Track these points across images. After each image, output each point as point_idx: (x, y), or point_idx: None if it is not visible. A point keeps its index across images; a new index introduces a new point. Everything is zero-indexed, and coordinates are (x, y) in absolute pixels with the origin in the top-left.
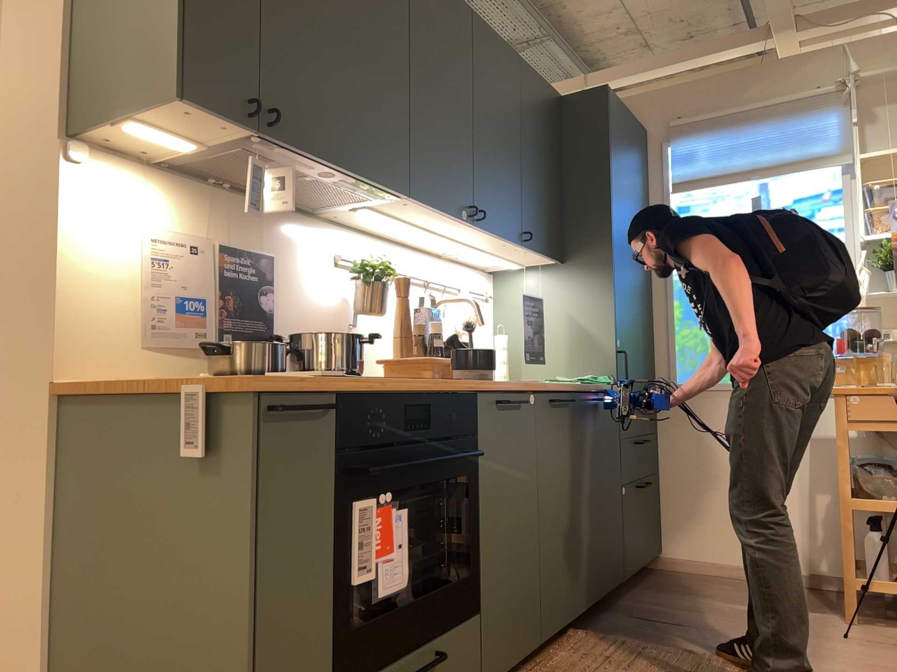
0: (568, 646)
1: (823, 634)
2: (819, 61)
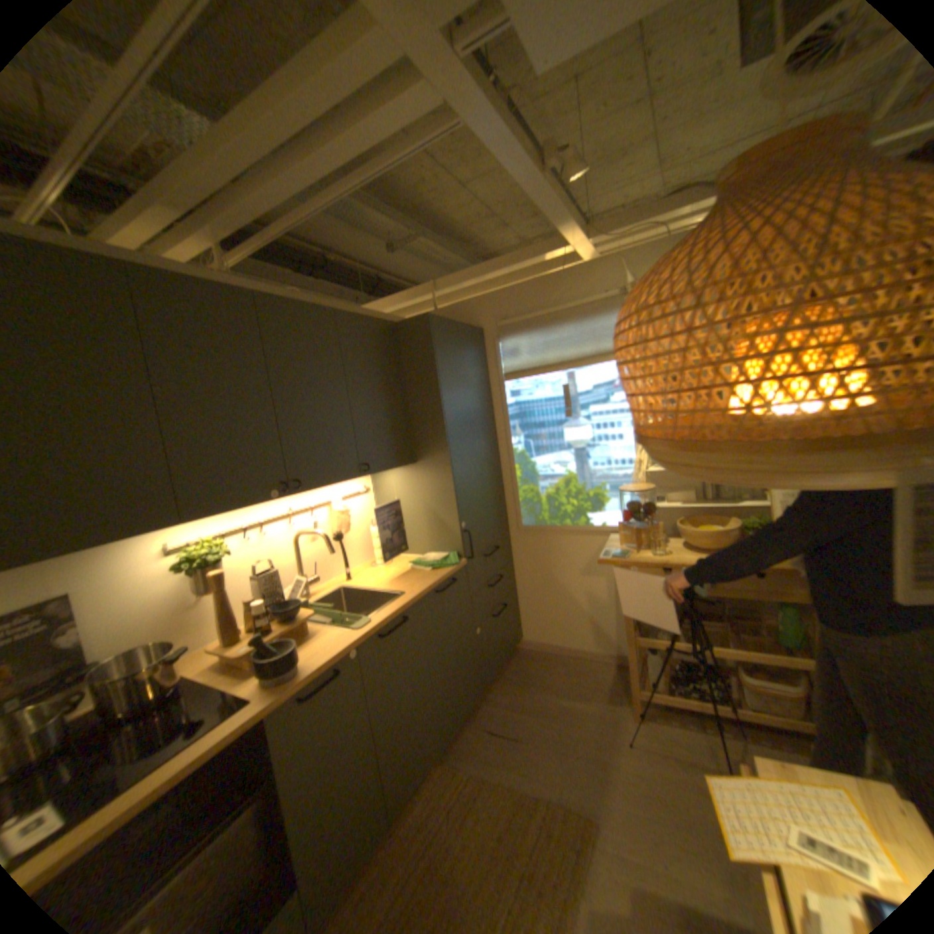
0: (422, 798)
1: (614, 745)
2: (608, 264)
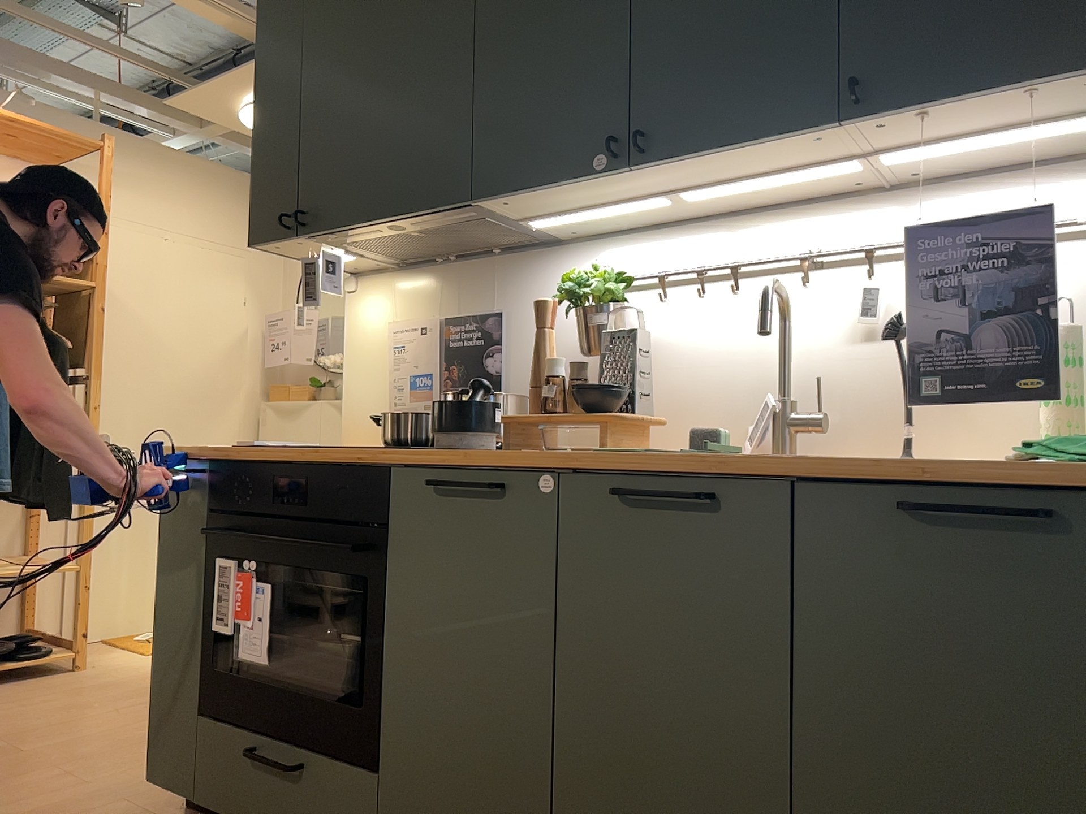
0: None
1: None
2: None
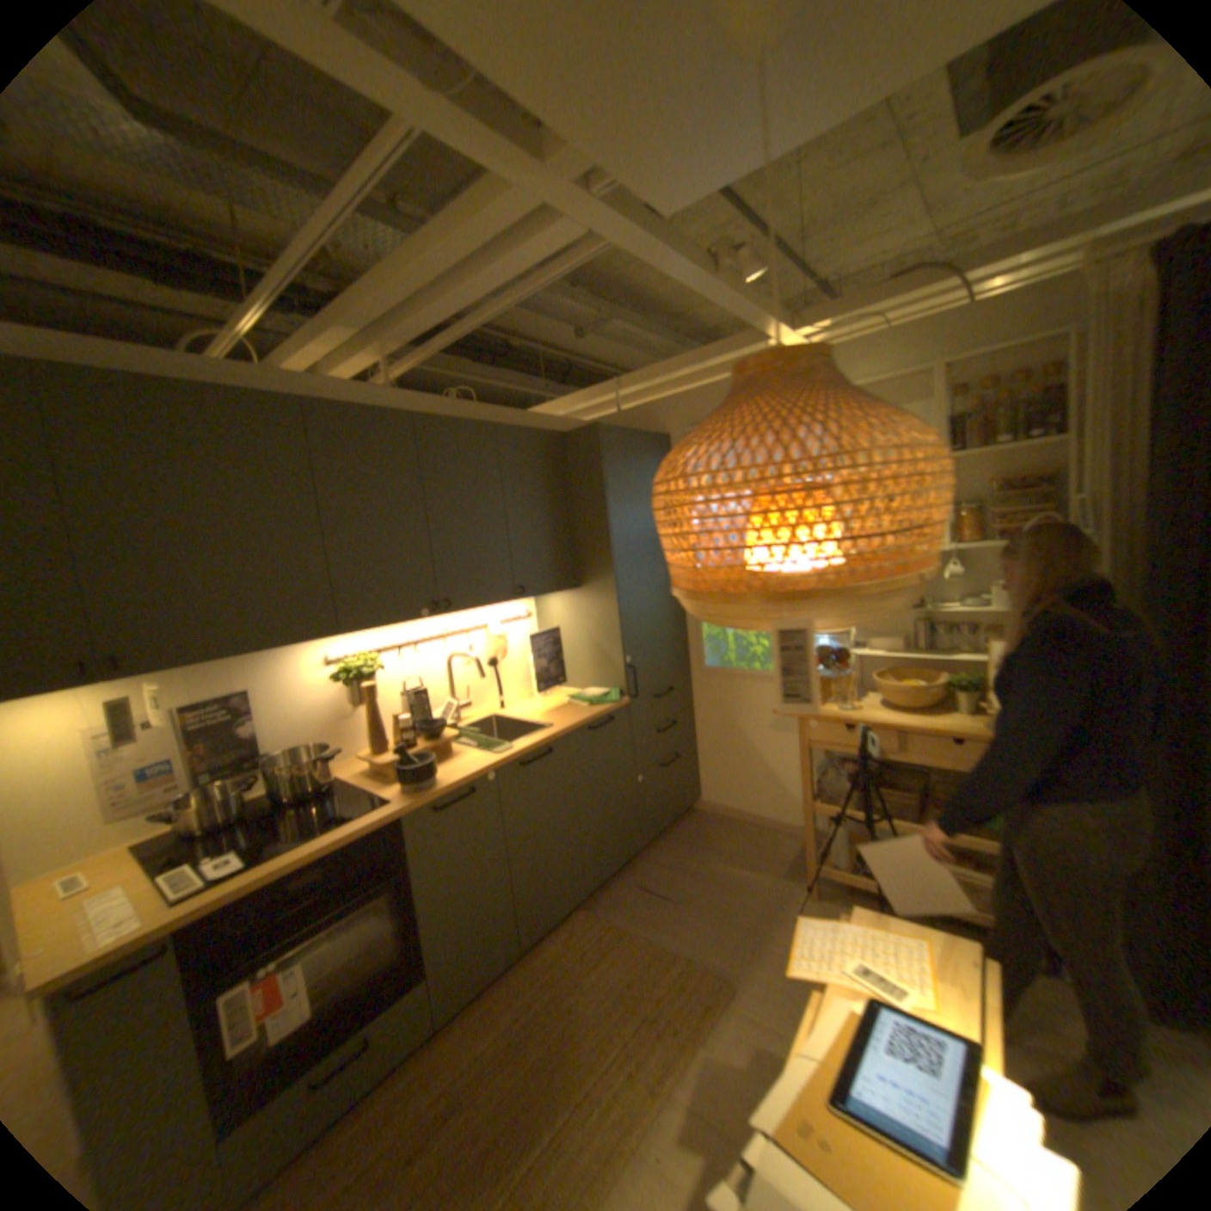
0: (561, 939)
1: (778, 920)
2: None
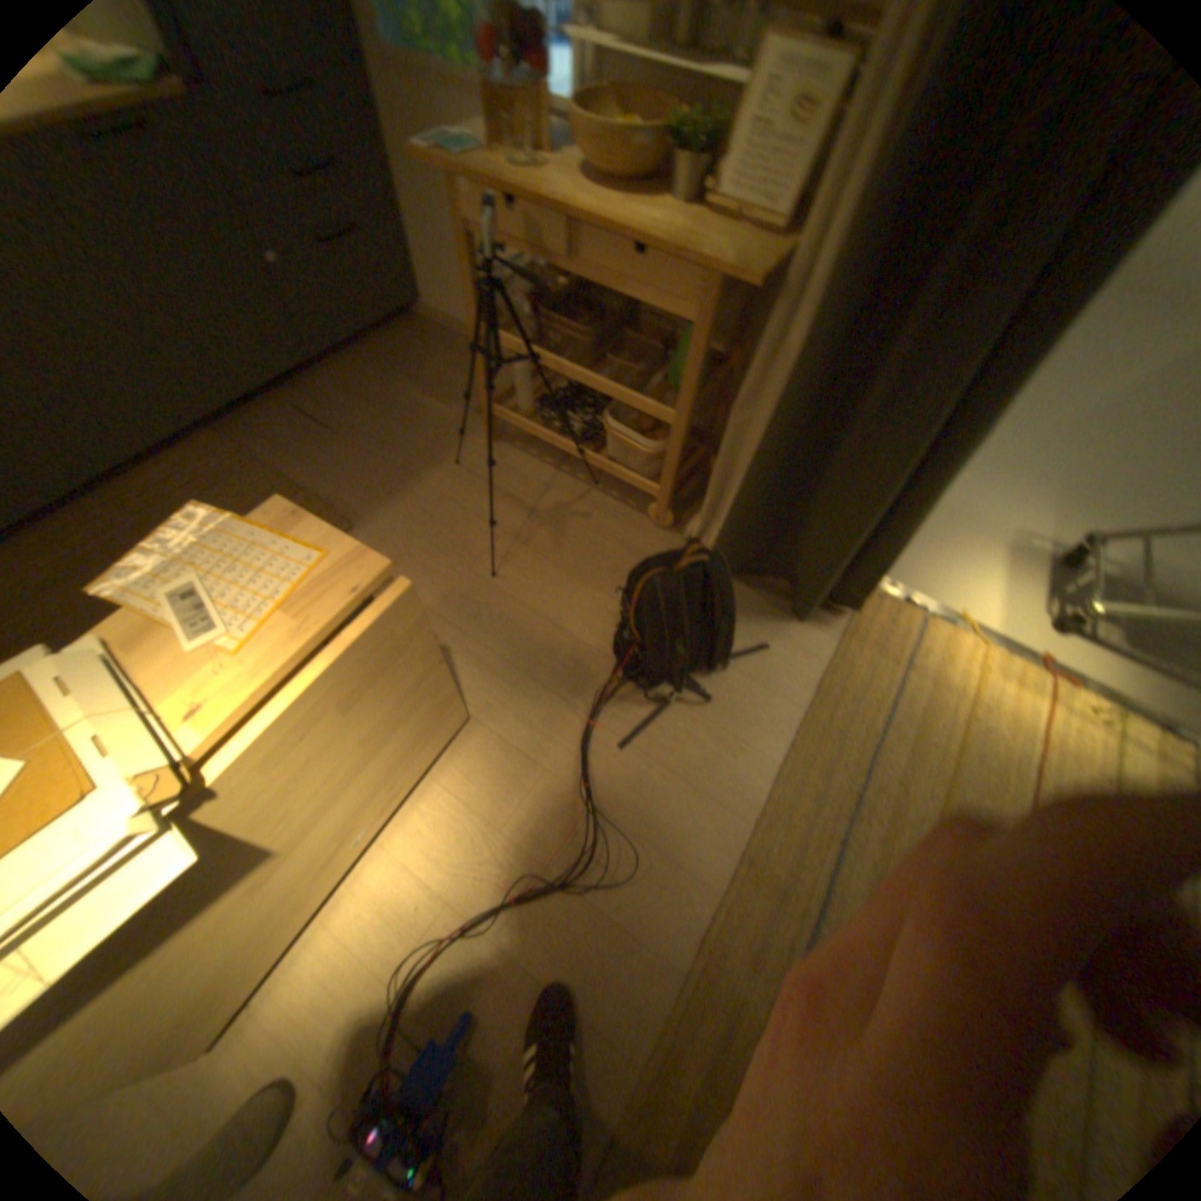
0: (167, 463)
1: (438, 459)
2: None
